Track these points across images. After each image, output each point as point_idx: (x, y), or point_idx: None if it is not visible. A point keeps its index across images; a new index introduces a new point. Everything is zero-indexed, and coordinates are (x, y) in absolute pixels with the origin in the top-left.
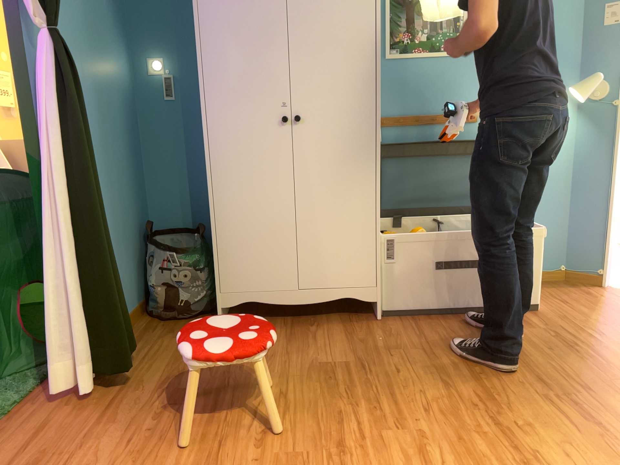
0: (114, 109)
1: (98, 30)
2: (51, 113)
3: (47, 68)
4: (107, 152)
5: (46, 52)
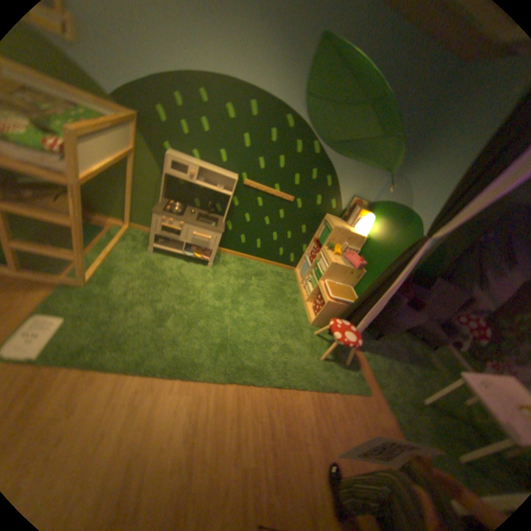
0: None
1: None
2: None
3: None
4: None
5: None
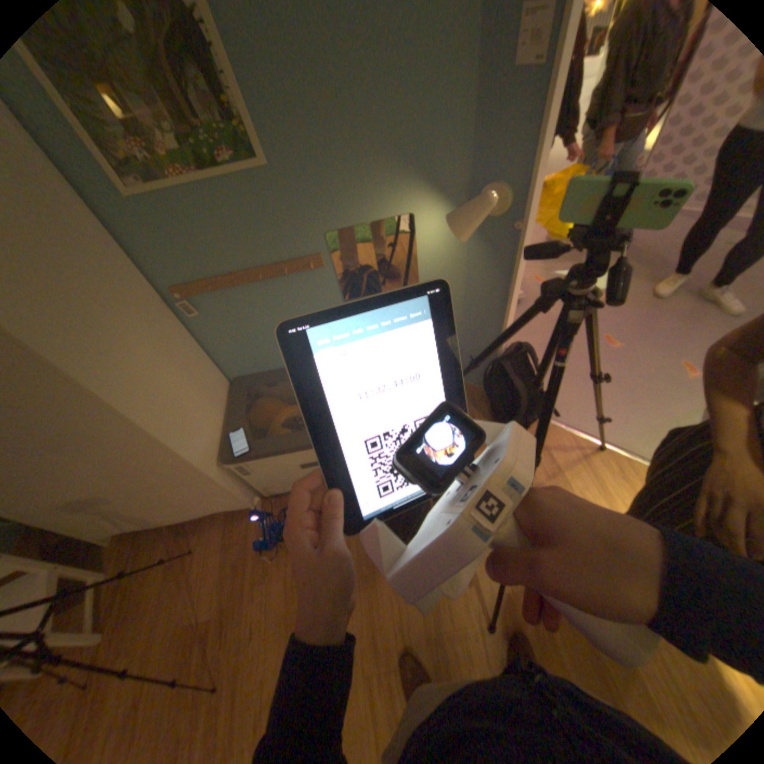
0: None
1: None
2: None
3: None
4: None
5: None
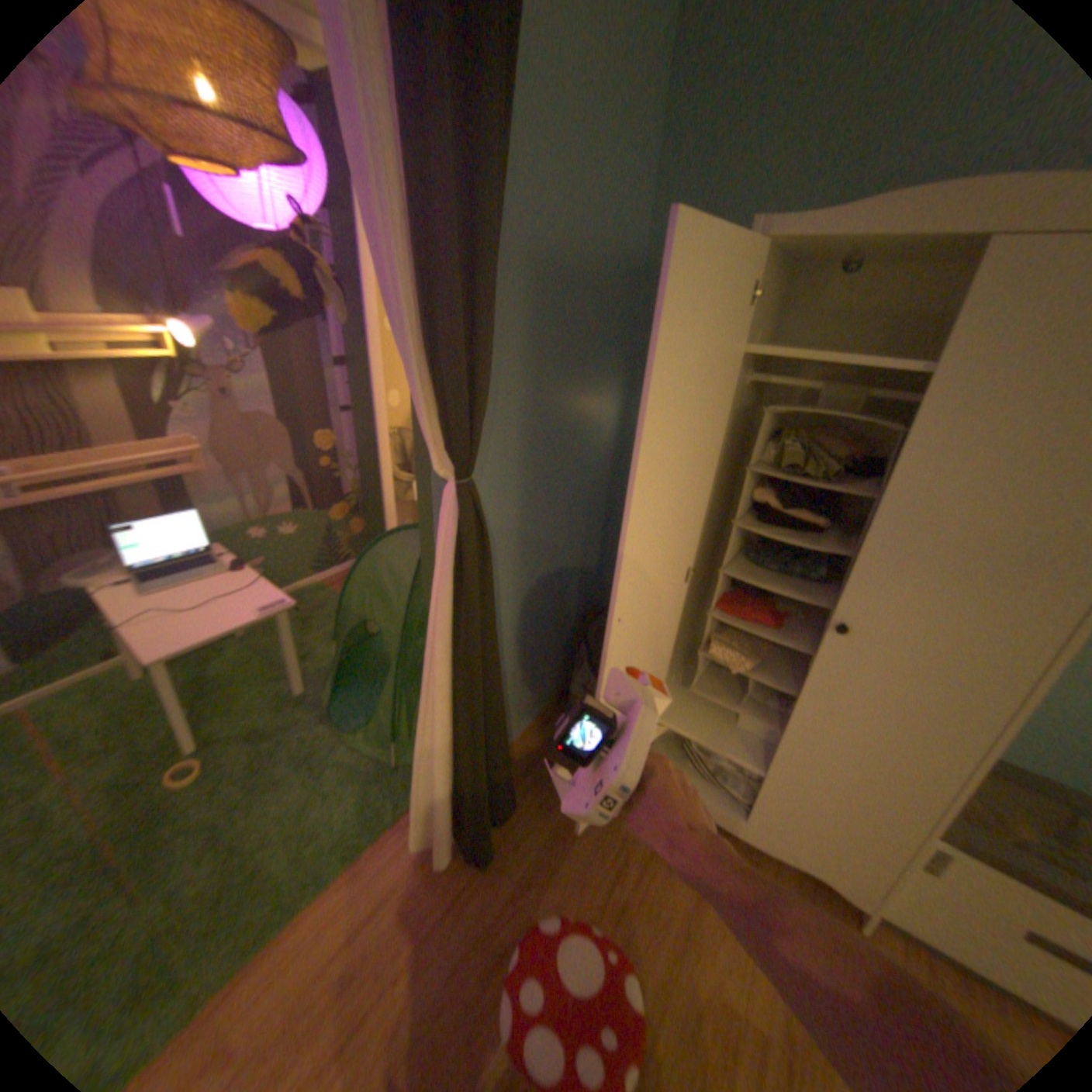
0: (575, 487)
1: (573, 387)
2: (449, 593)
3: (451, 534)
4: (549, 551)
5: (453, 513)
